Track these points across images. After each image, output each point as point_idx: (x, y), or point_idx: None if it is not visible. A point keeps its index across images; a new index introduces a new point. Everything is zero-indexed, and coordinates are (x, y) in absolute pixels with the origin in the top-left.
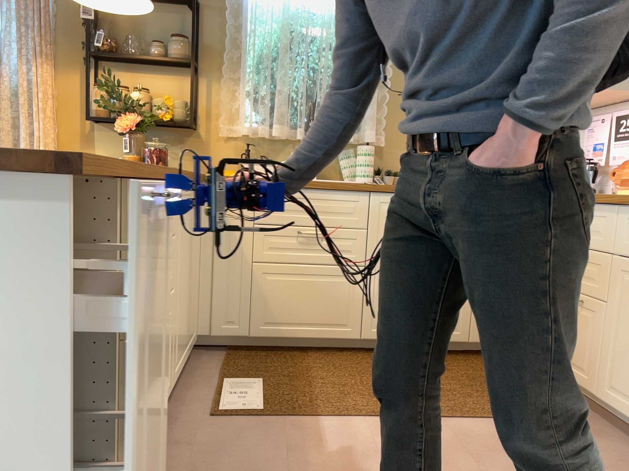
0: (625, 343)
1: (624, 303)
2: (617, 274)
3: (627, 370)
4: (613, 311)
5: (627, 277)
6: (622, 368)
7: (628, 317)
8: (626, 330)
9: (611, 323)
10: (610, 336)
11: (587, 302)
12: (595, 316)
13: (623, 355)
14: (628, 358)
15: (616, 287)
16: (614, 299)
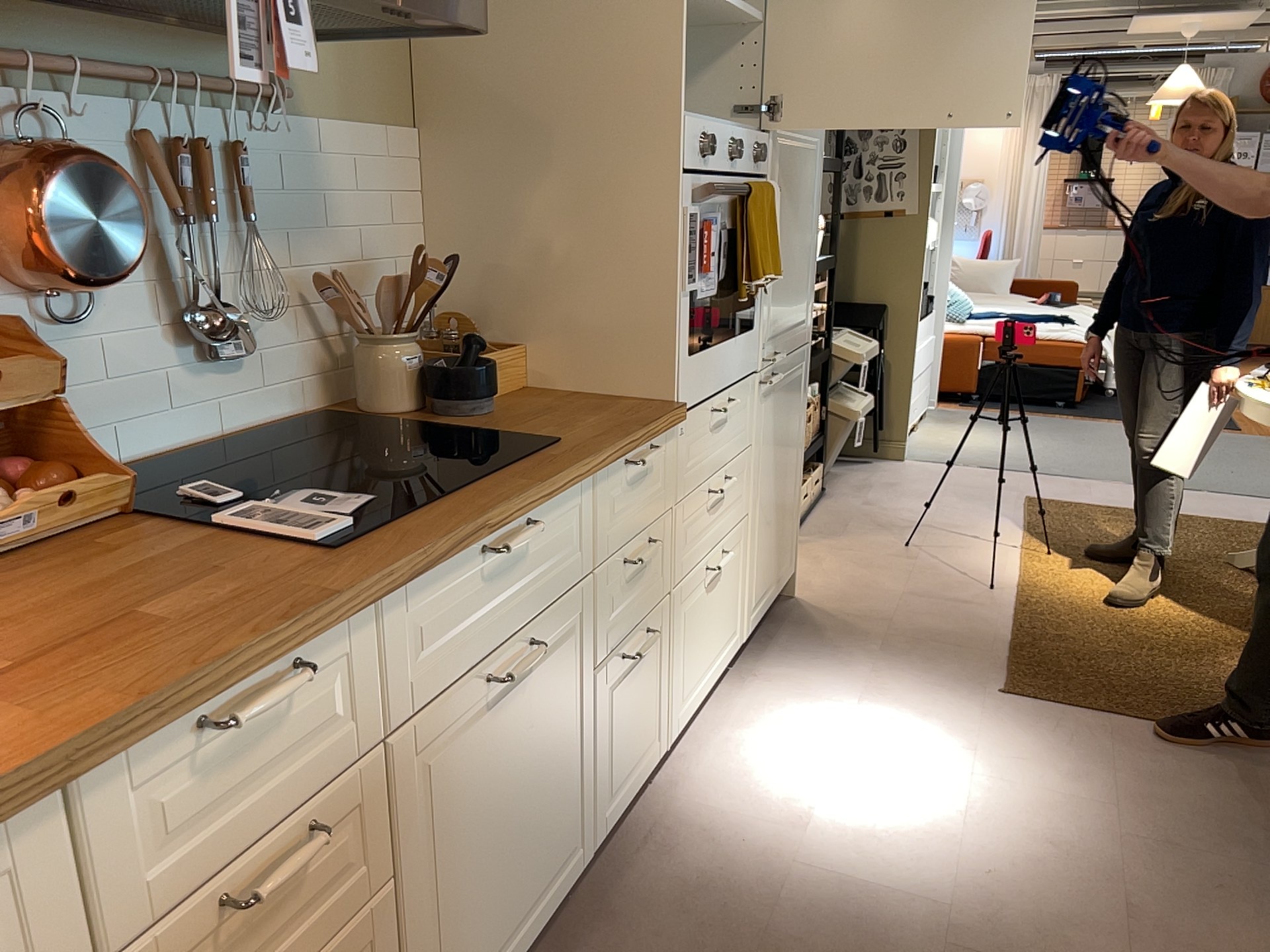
0: (451, 892)
1: (433, 815)
2: (407, 772)
3: (464, 936)
4: (414, 869)
5: (429, 753)
6: (454, 948)
7: (448, 833)
8: (450, 863)
9: (415, 900)
10: (417, 930)
11: (335, 949)
12: (368, 951)
13: (453, 920)
14: (462, 908)
15: (410, 805)
16: (412, 837)
